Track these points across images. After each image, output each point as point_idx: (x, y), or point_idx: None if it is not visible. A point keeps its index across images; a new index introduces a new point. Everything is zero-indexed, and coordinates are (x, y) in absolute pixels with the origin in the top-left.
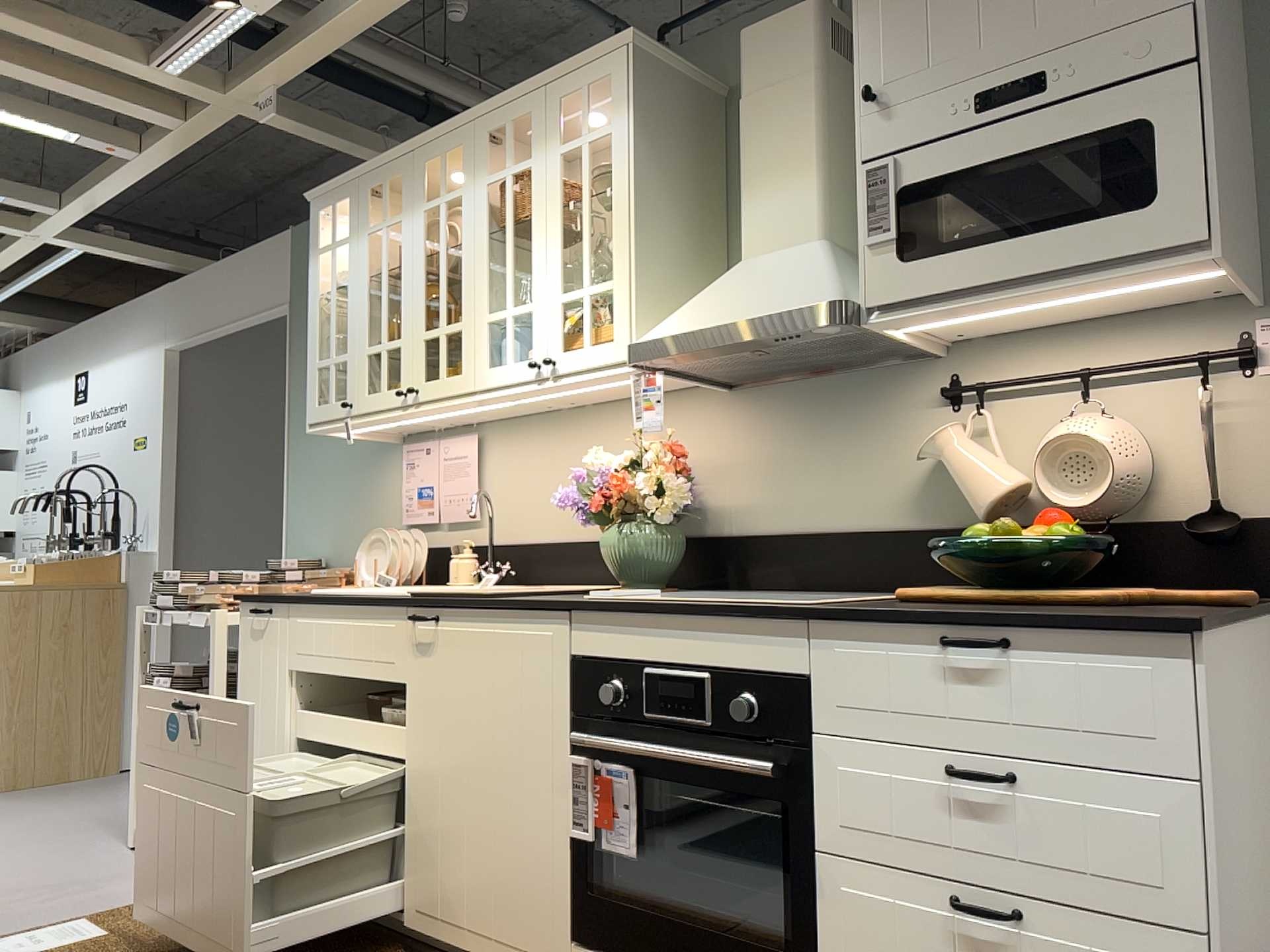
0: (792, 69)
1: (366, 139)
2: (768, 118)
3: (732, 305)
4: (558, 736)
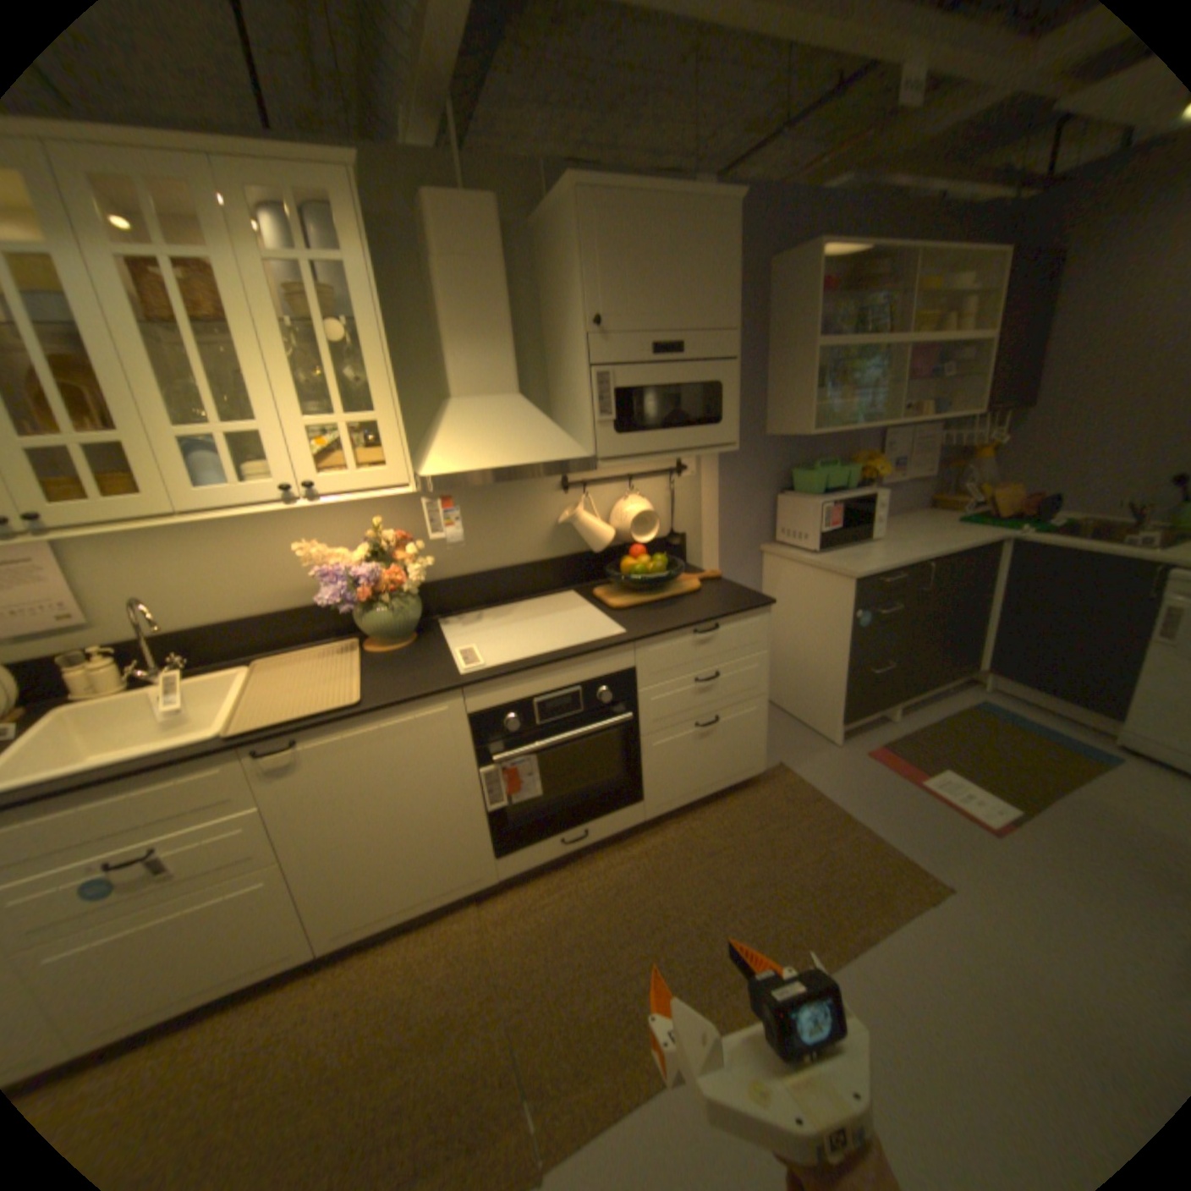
0: (483, 249)
1: None
2: (466, 285)
3: (501, 447)
4: (465, 765)
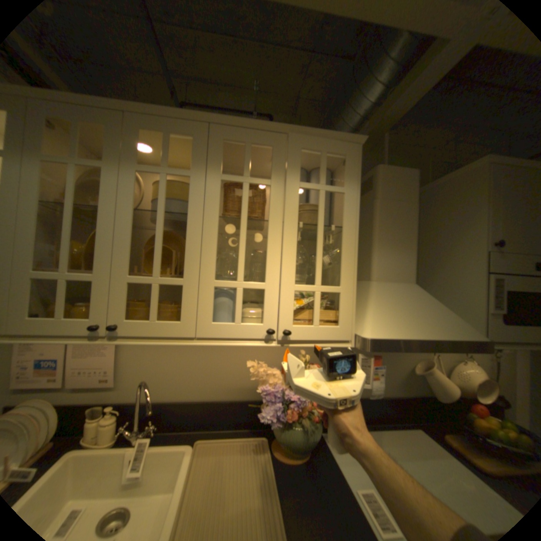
0: (409, 197)
1: None
2: (395, 215)
3: (418, 322)
4: None
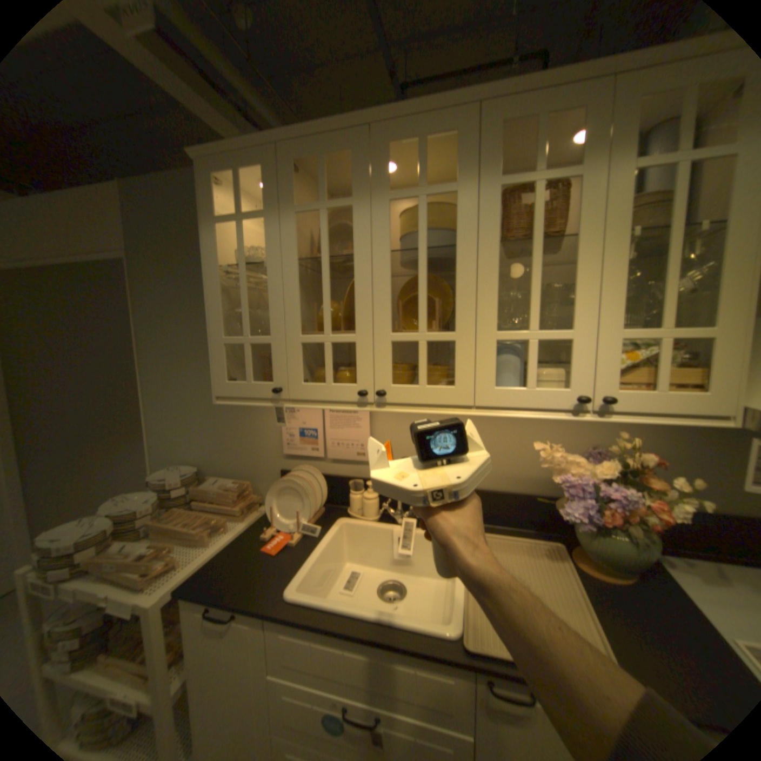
0: None
1: (219, 103)
2: None
3: None
4: None
